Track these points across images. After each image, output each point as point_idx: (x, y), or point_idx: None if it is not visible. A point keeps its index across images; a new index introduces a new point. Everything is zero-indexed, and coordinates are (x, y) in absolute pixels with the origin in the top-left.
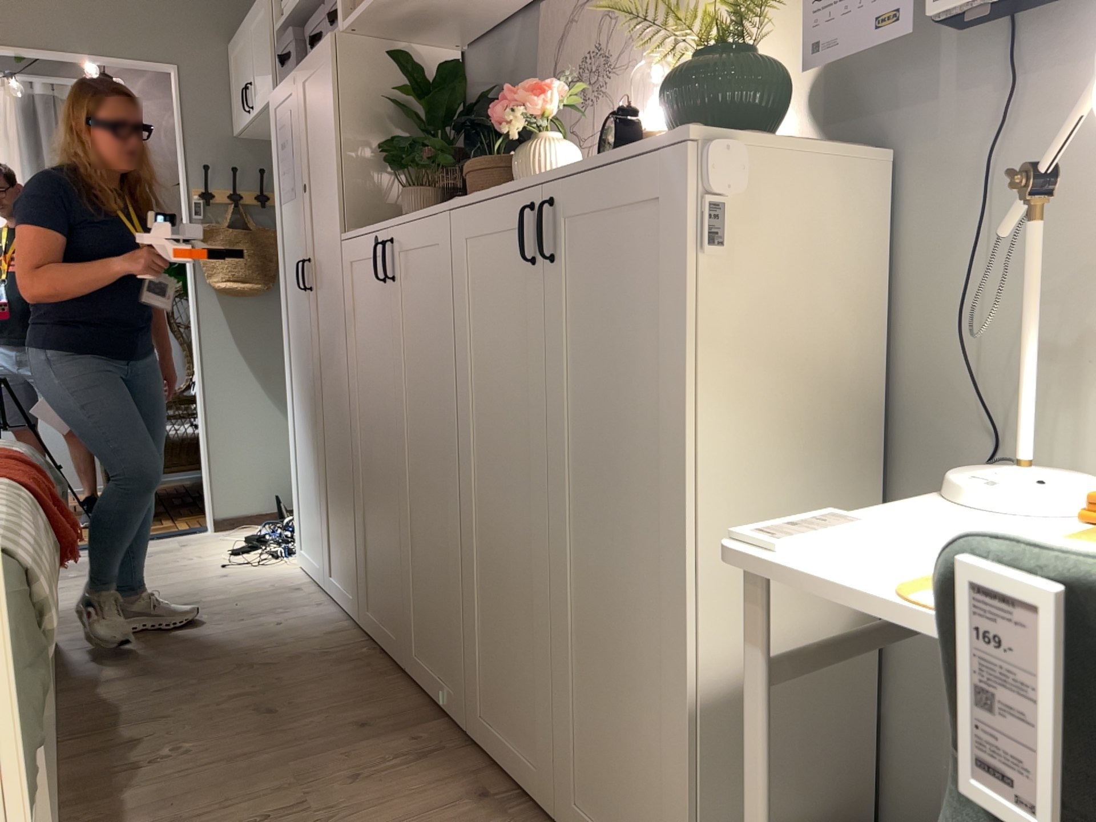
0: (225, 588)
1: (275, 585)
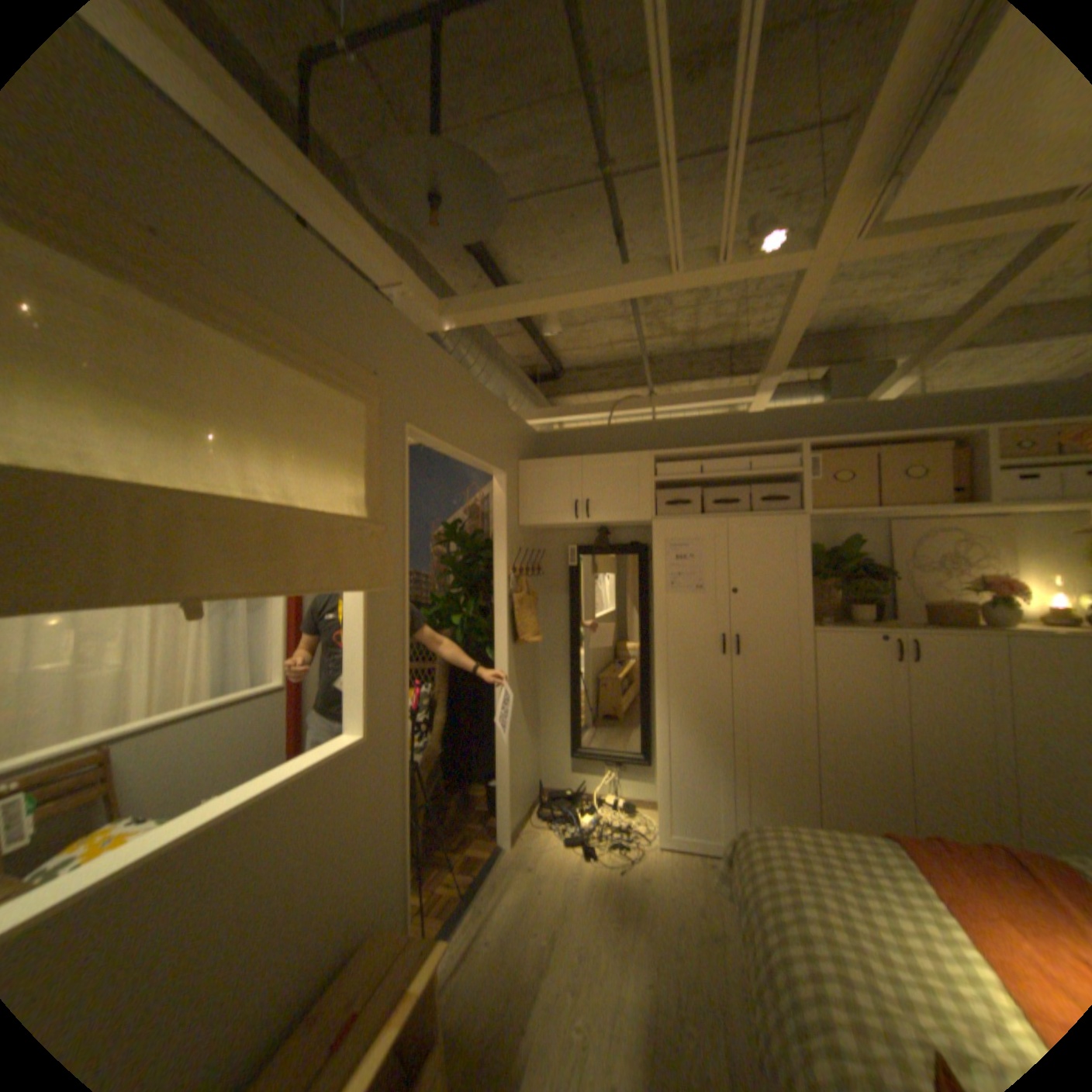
0: (677, 892)
1: (693, 873)
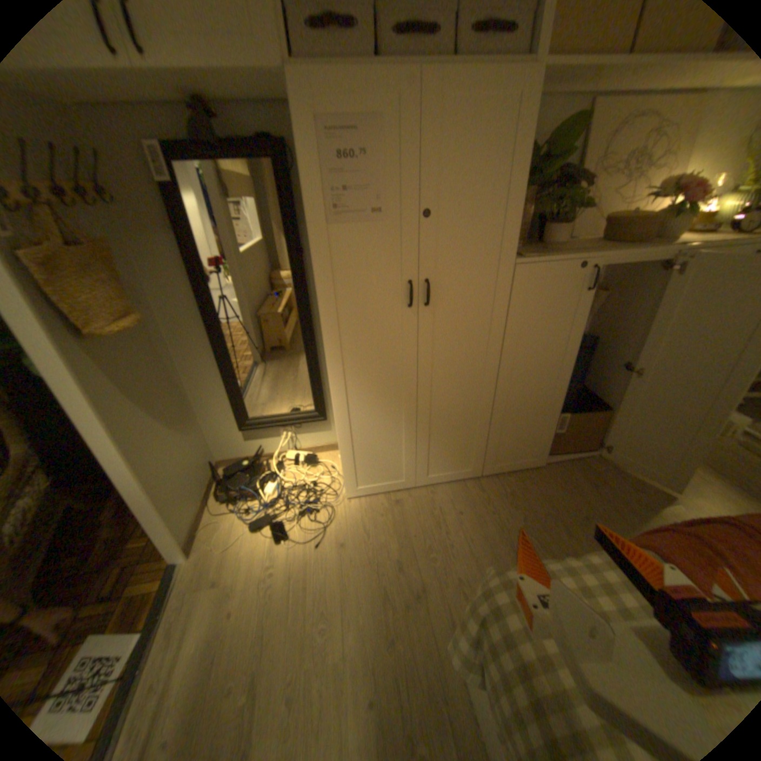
0: (372, 544)
1: (381, 513)
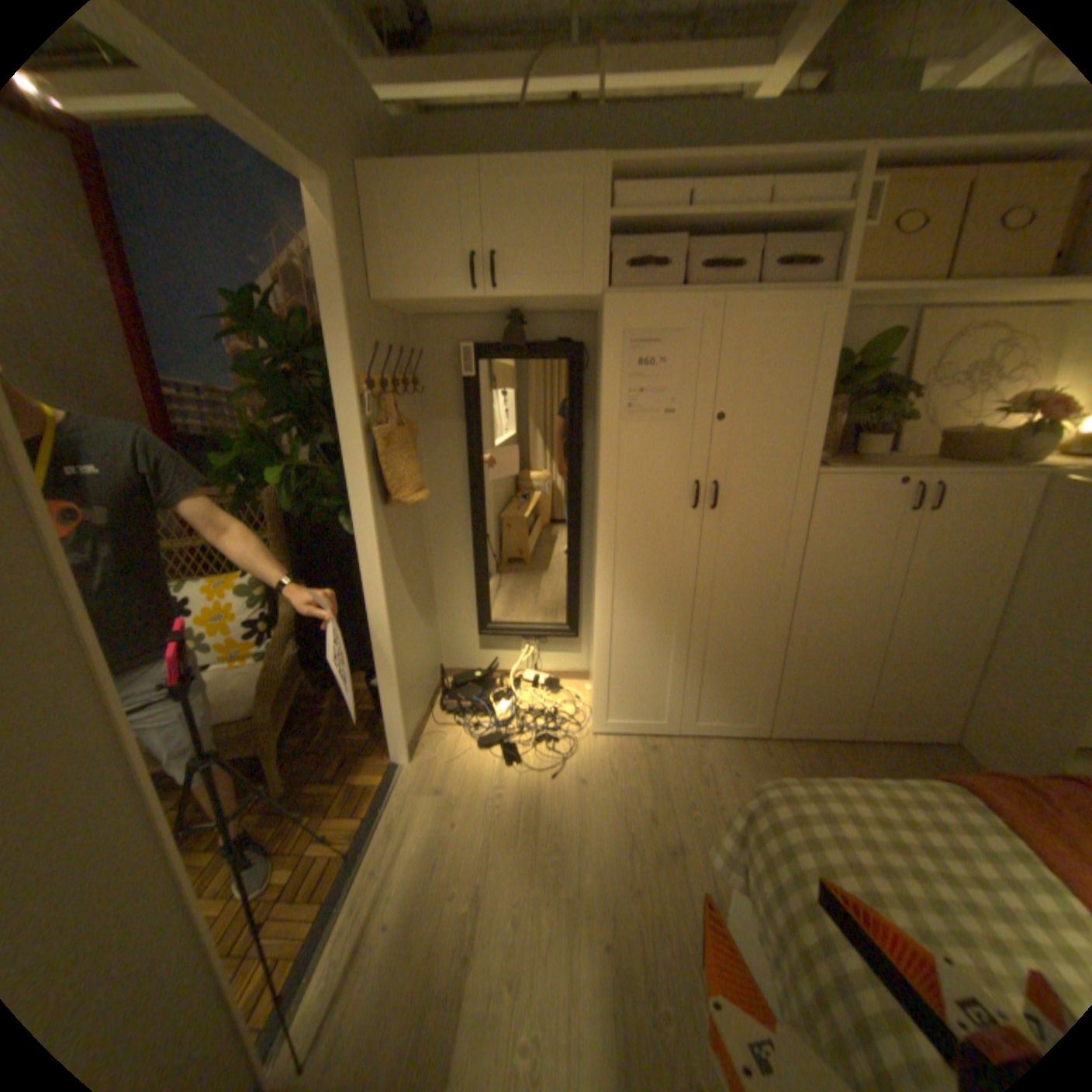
0: (621, 789)
1: (634, 758)
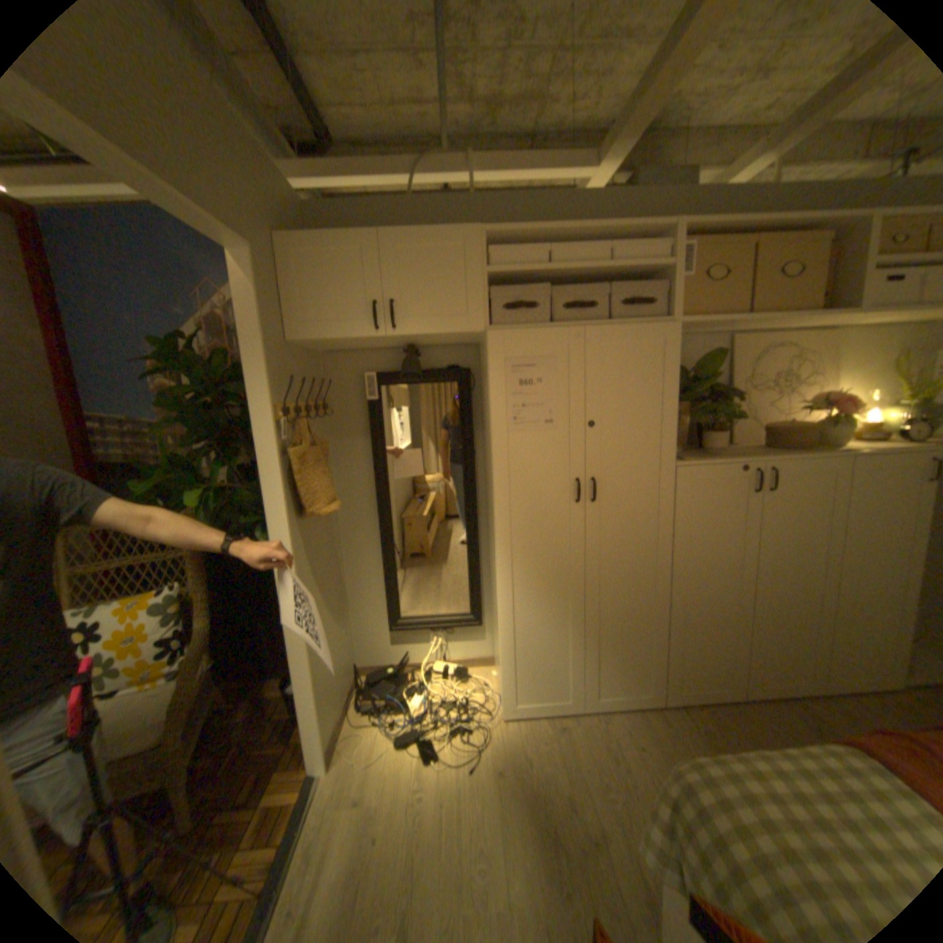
0: (536, 778)
1: (545, 743)
